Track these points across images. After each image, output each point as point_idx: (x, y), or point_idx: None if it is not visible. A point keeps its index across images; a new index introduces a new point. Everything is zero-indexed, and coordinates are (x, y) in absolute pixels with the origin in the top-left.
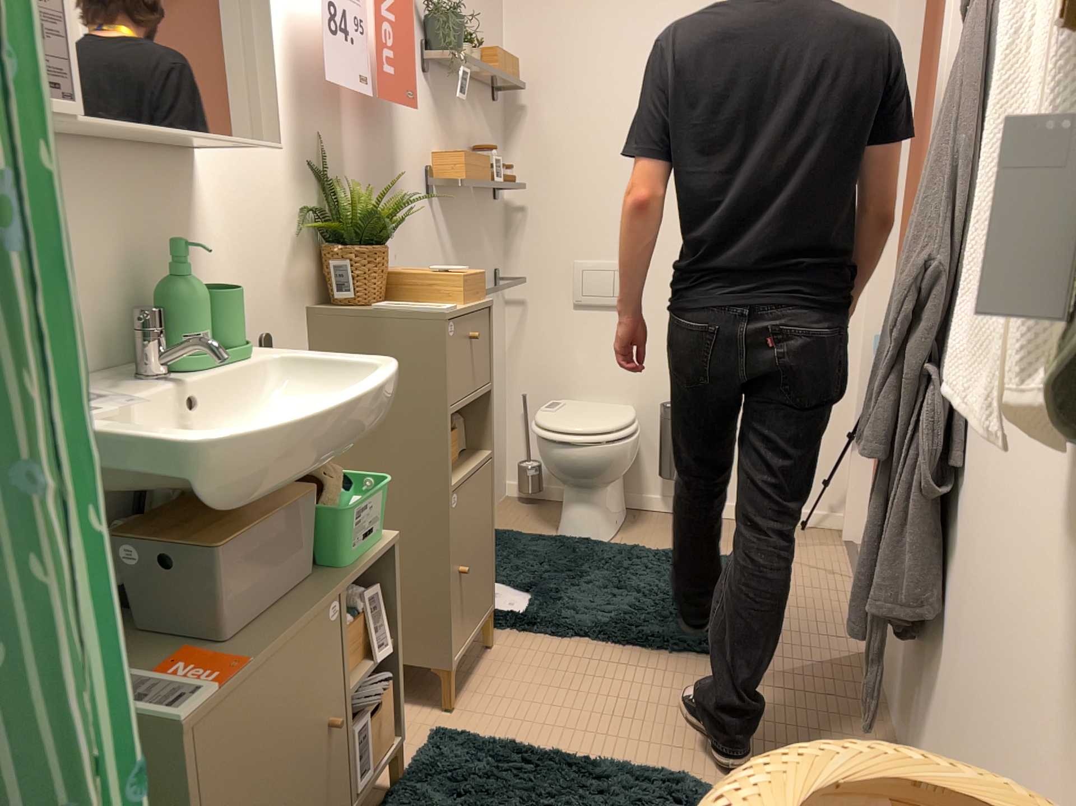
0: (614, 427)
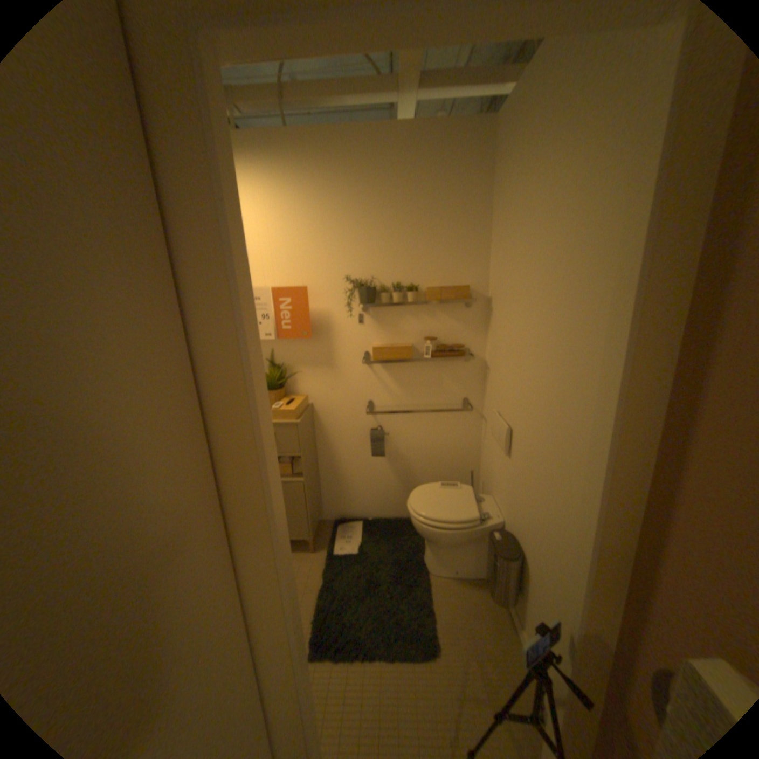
0: (428, 514)
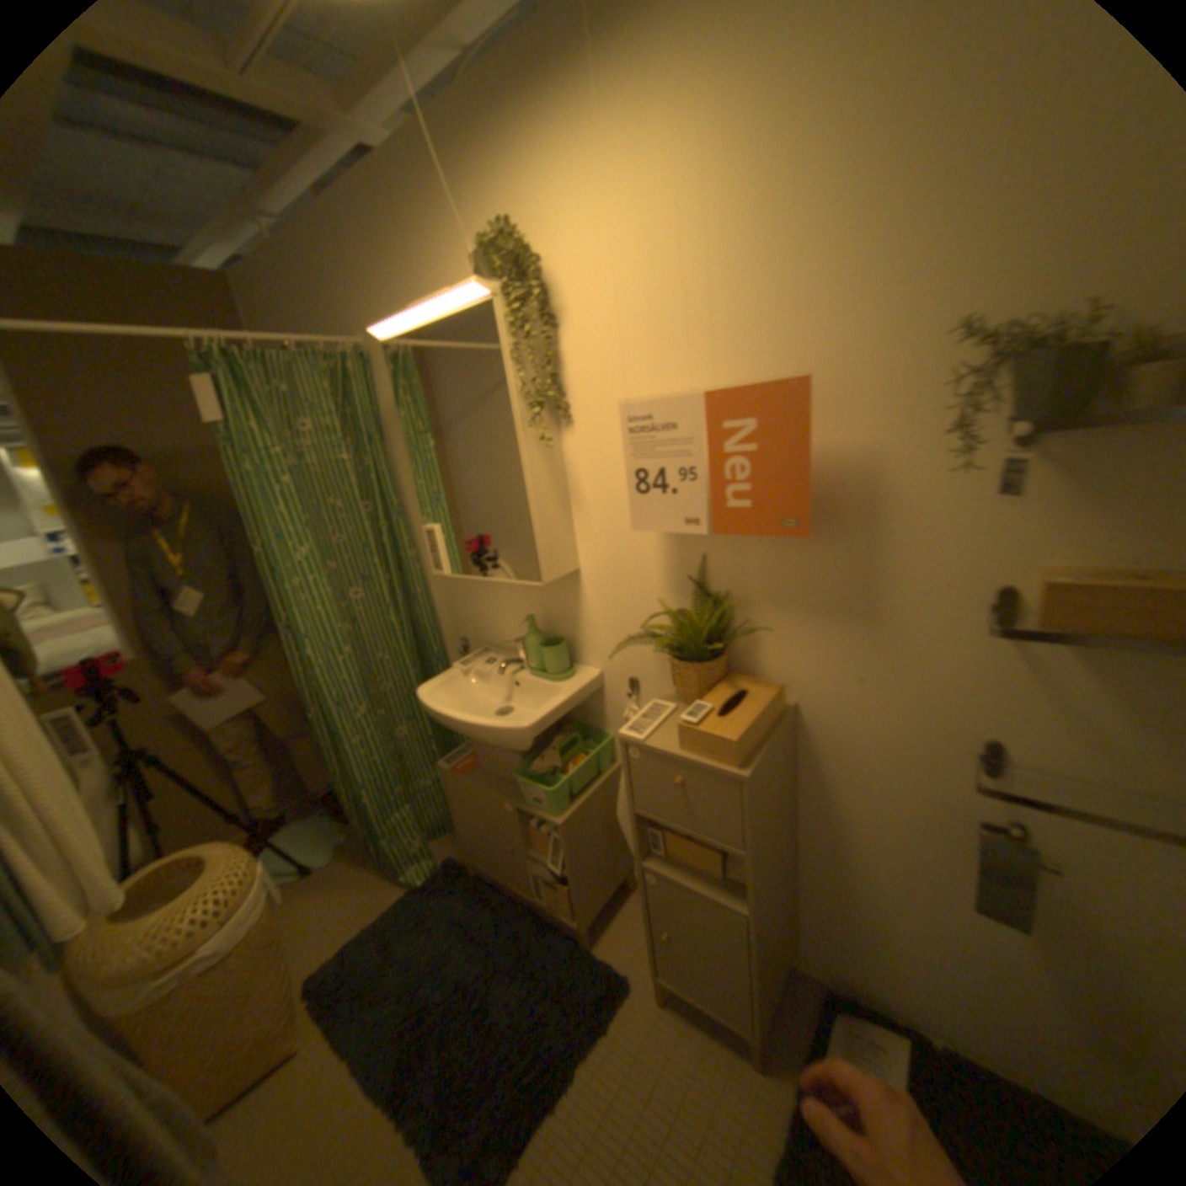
0: None
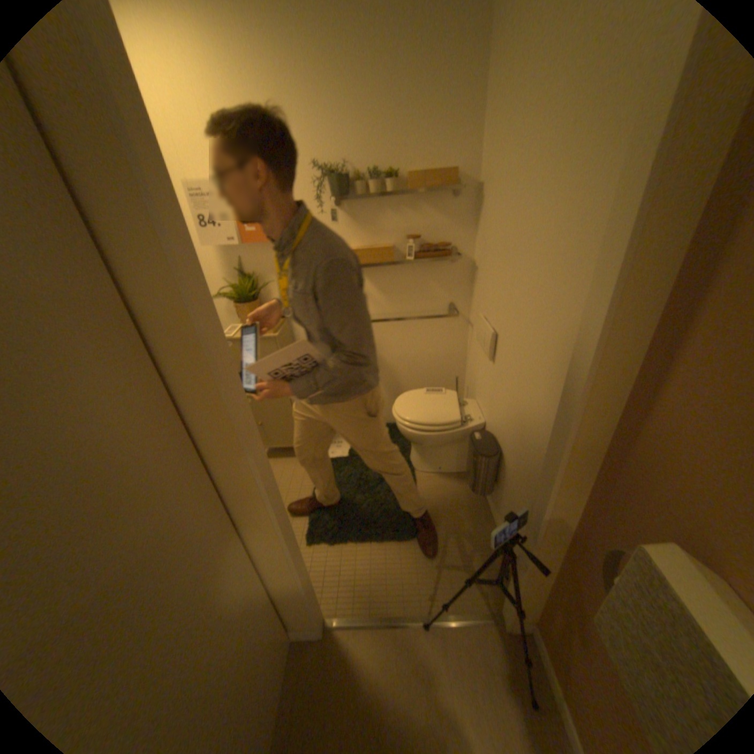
0: (412, 419)
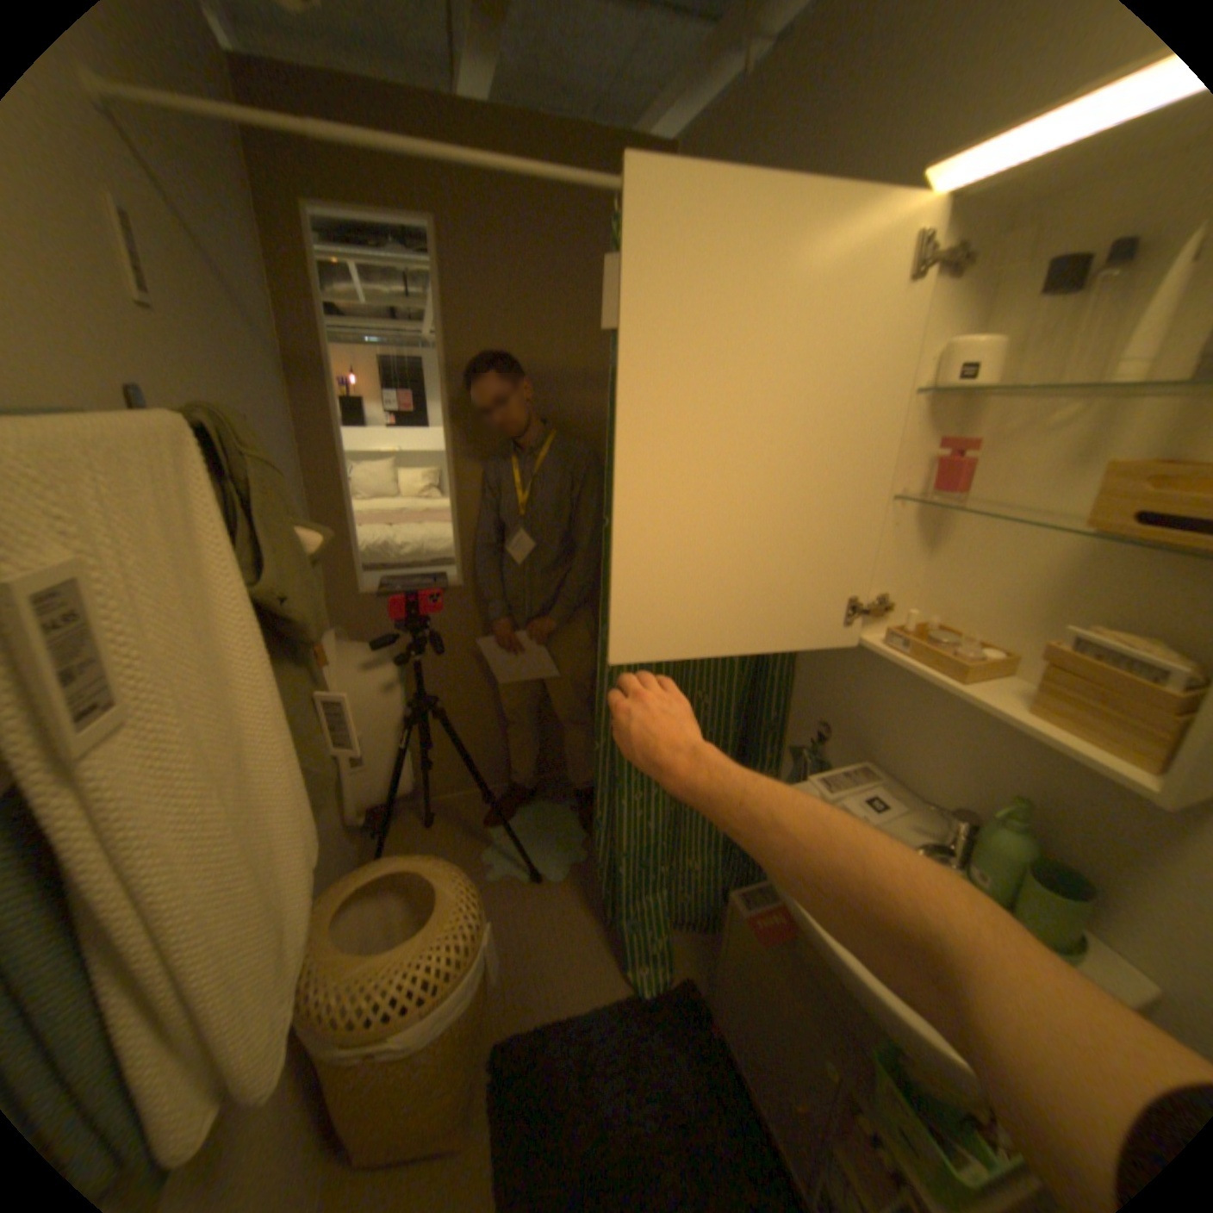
0: None
